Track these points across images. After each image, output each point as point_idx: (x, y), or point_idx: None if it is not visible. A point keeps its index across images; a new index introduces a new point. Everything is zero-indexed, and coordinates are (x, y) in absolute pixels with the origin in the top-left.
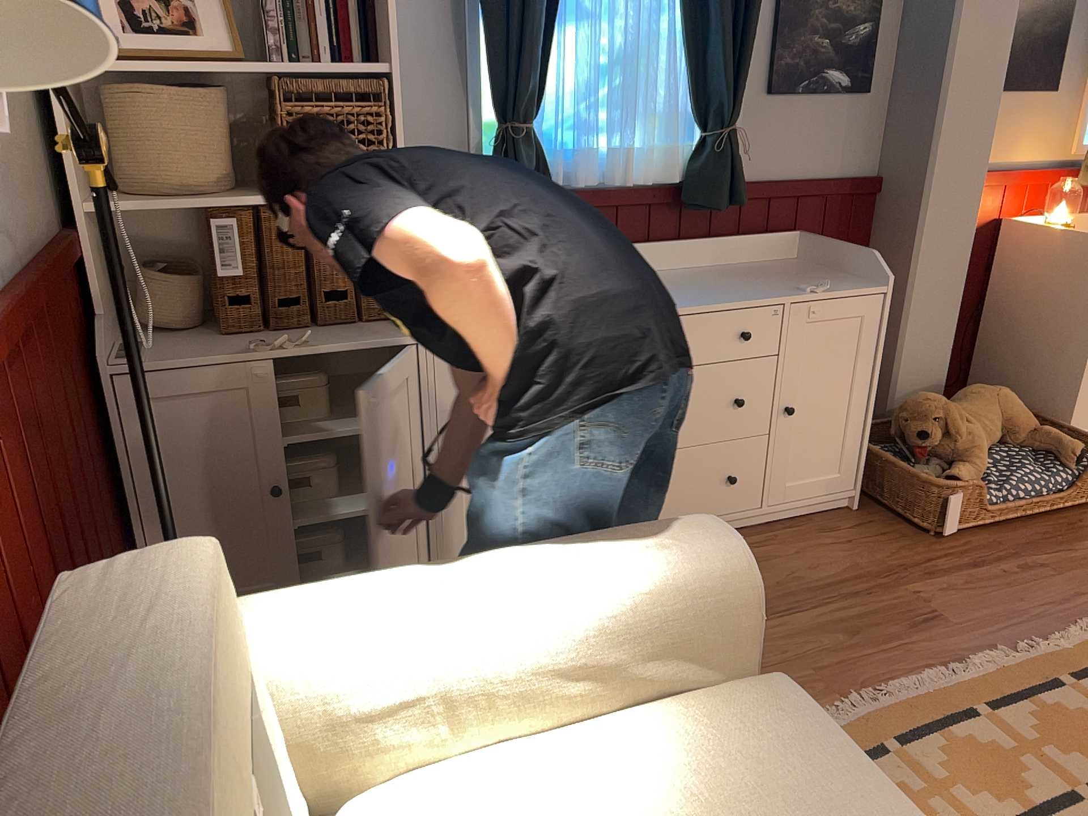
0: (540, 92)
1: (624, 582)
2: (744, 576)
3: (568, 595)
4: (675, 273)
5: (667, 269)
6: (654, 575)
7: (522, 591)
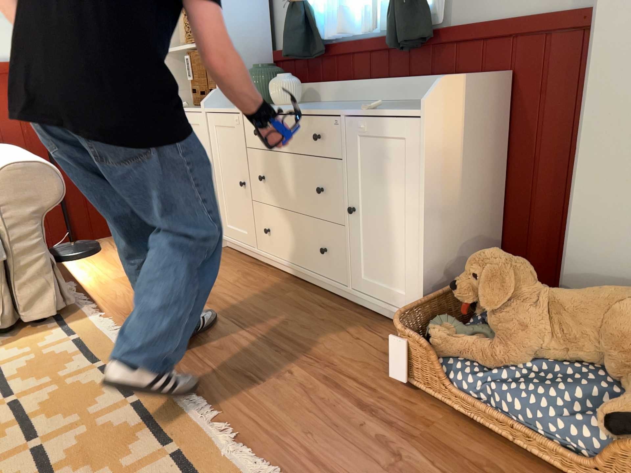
0: None
1: None
2: (1, 175)
3: None
4: (382, 102)
5: (389, 101)
6: None
7: None
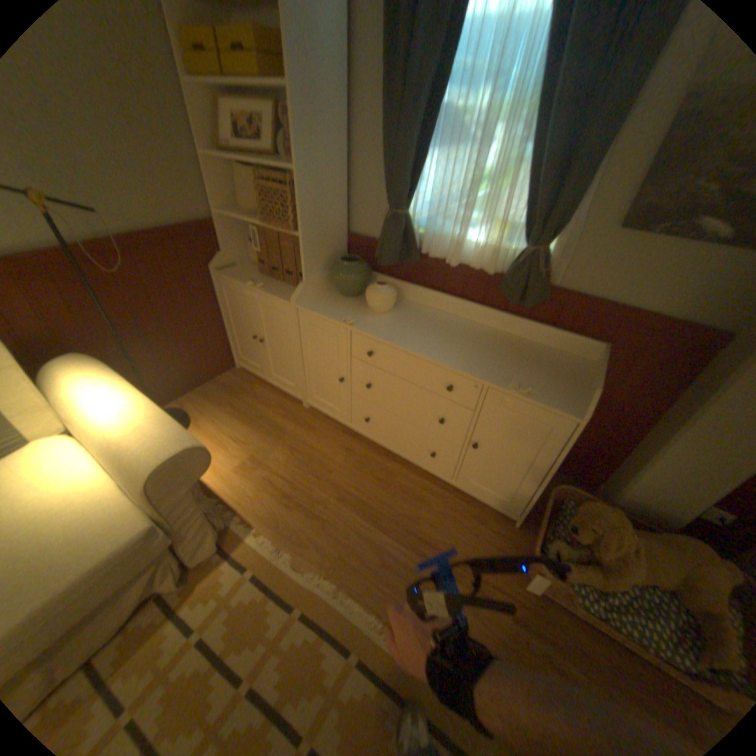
0: (412, 191)
1: (117, 442)
2: (149, 480)
3: (104, 430)
4: (482, 330)
5: (485, 326)
6: (124, 449)
7: (101, 417)
